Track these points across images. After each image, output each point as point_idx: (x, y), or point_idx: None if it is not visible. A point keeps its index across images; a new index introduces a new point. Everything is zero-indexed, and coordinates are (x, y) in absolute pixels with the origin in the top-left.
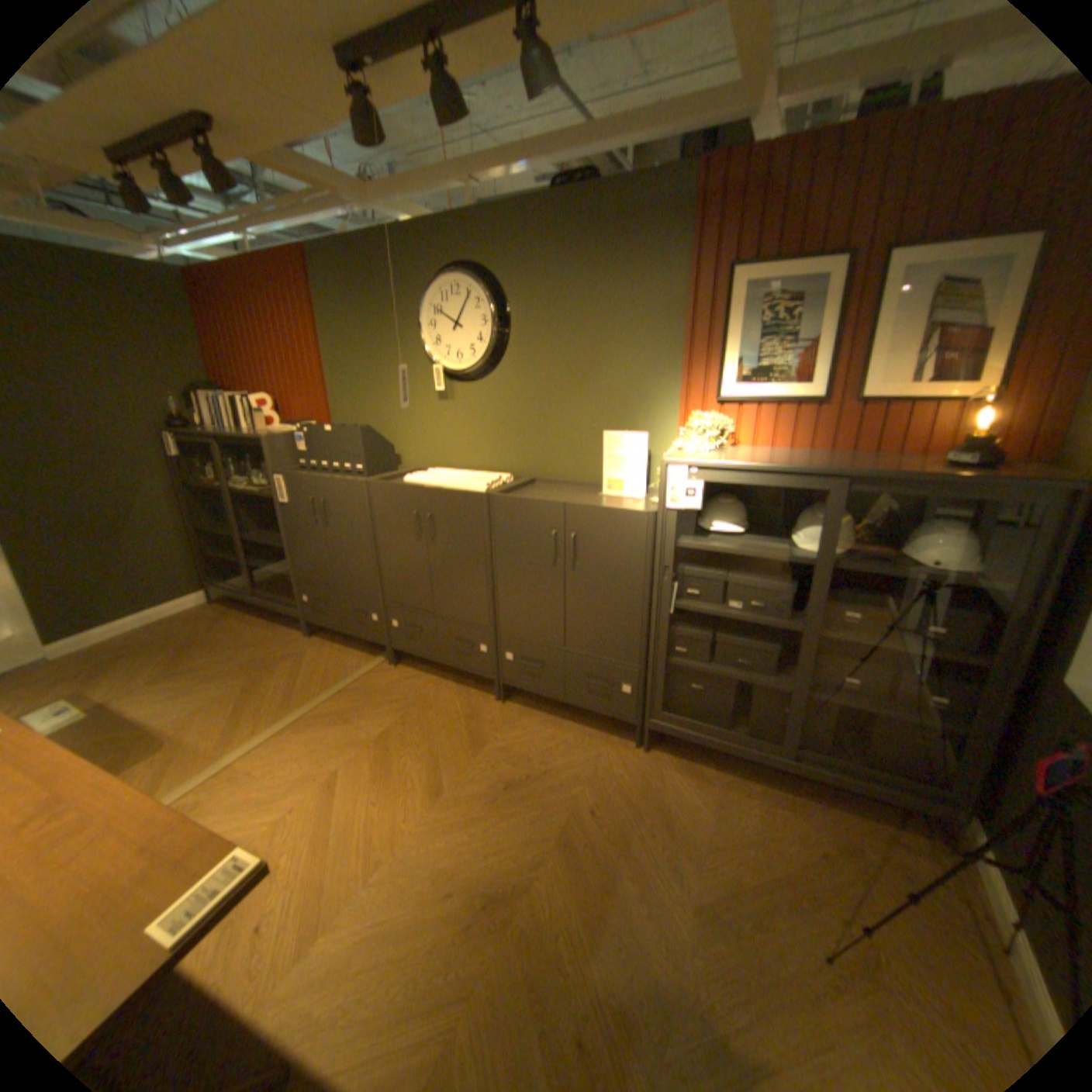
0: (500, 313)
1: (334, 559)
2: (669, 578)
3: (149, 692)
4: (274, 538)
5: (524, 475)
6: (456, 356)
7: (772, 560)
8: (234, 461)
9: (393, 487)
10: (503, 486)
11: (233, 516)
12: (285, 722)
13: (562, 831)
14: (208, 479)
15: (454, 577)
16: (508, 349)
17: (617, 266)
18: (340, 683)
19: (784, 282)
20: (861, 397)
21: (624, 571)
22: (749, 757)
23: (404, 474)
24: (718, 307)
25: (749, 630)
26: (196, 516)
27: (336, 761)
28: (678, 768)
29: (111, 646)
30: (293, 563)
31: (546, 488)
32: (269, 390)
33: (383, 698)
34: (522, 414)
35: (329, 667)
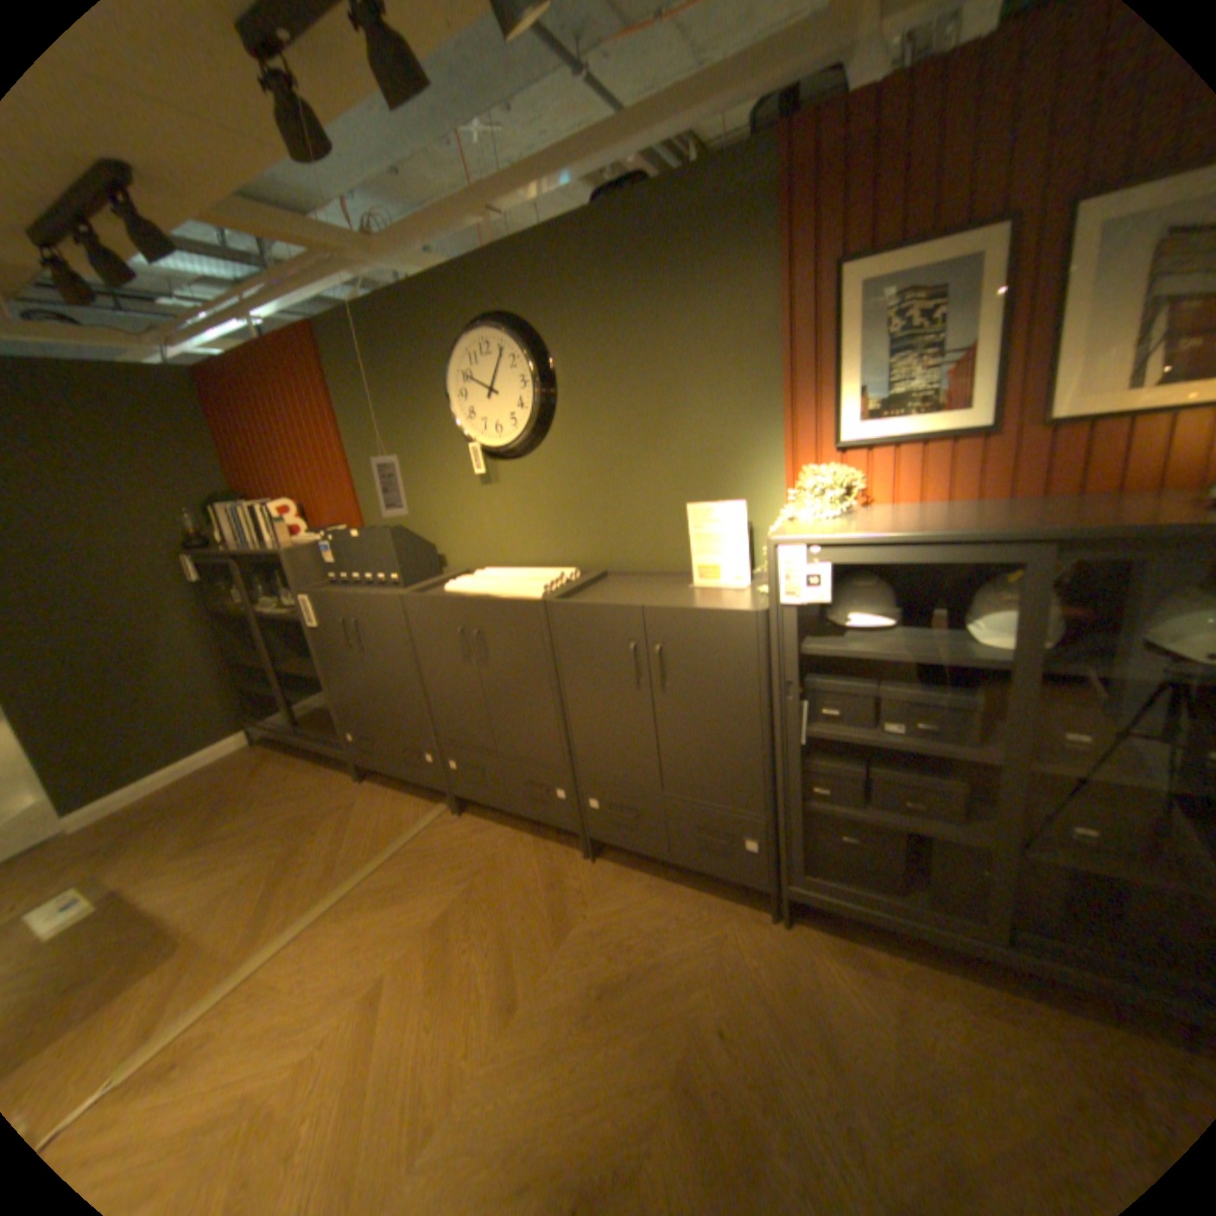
0: (541, 369)
1: (374, 690)
2: (795, 698)
3: (170, 872)
4: (310, 667)
5: (594, 567)
6: (494, 430)
7: (944, 666)
8: (263, 580)
9: (430, 600)
10: (566, 586)
11: (265, 643)
12: (323, 907)
13: (680, 1069)
14: (234, 603)
15: (515, 707)
16: (558, 413)
17: (682, 288)
18: (392, 846)
19: (917, 275)
20: (1049, 419)
21: (731, 692)
22: (938, 942)
23: (450, 579)
24: (825, 322)
25: (916, 758)
26: (227, 647)
27: (382, 962)
28: (835, 953)
29: (136, 811)
30: (331, 697)
31: (622, 583)
32: (293, 494)
33: (443, 864)
34: (582, 492)
35: (380, 822)
